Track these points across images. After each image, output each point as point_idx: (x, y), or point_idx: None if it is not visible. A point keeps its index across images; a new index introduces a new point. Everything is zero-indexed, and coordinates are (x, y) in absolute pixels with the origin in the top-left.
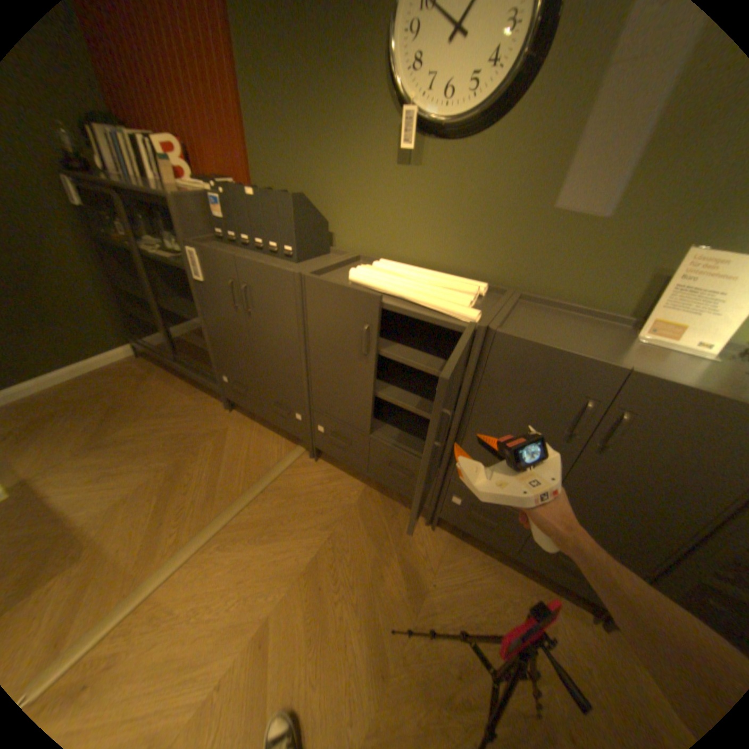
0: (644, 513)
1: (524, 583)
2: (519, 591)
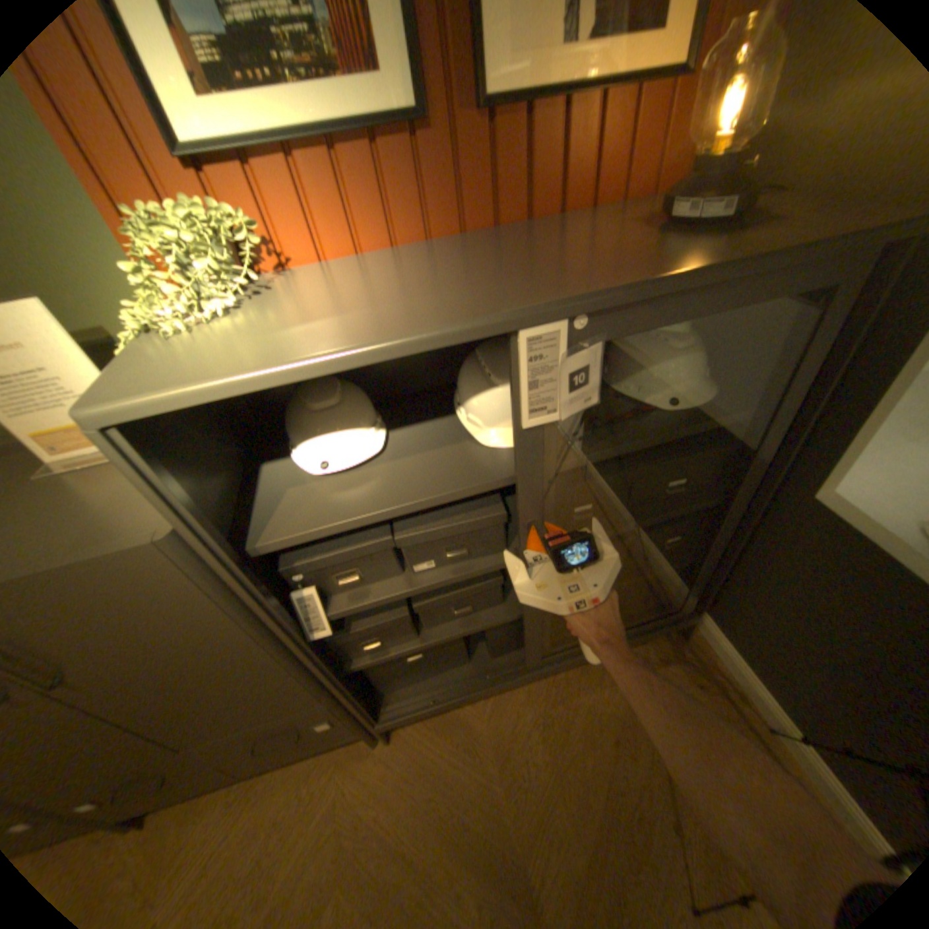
0: (219, 689)
1: (283, 781)
2: (279, 800)
